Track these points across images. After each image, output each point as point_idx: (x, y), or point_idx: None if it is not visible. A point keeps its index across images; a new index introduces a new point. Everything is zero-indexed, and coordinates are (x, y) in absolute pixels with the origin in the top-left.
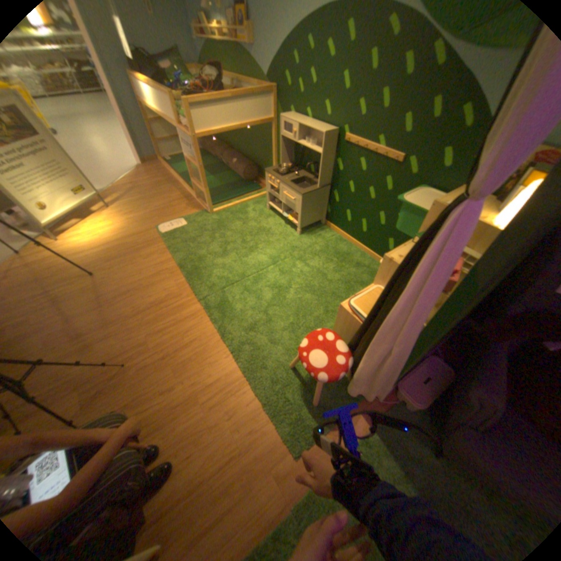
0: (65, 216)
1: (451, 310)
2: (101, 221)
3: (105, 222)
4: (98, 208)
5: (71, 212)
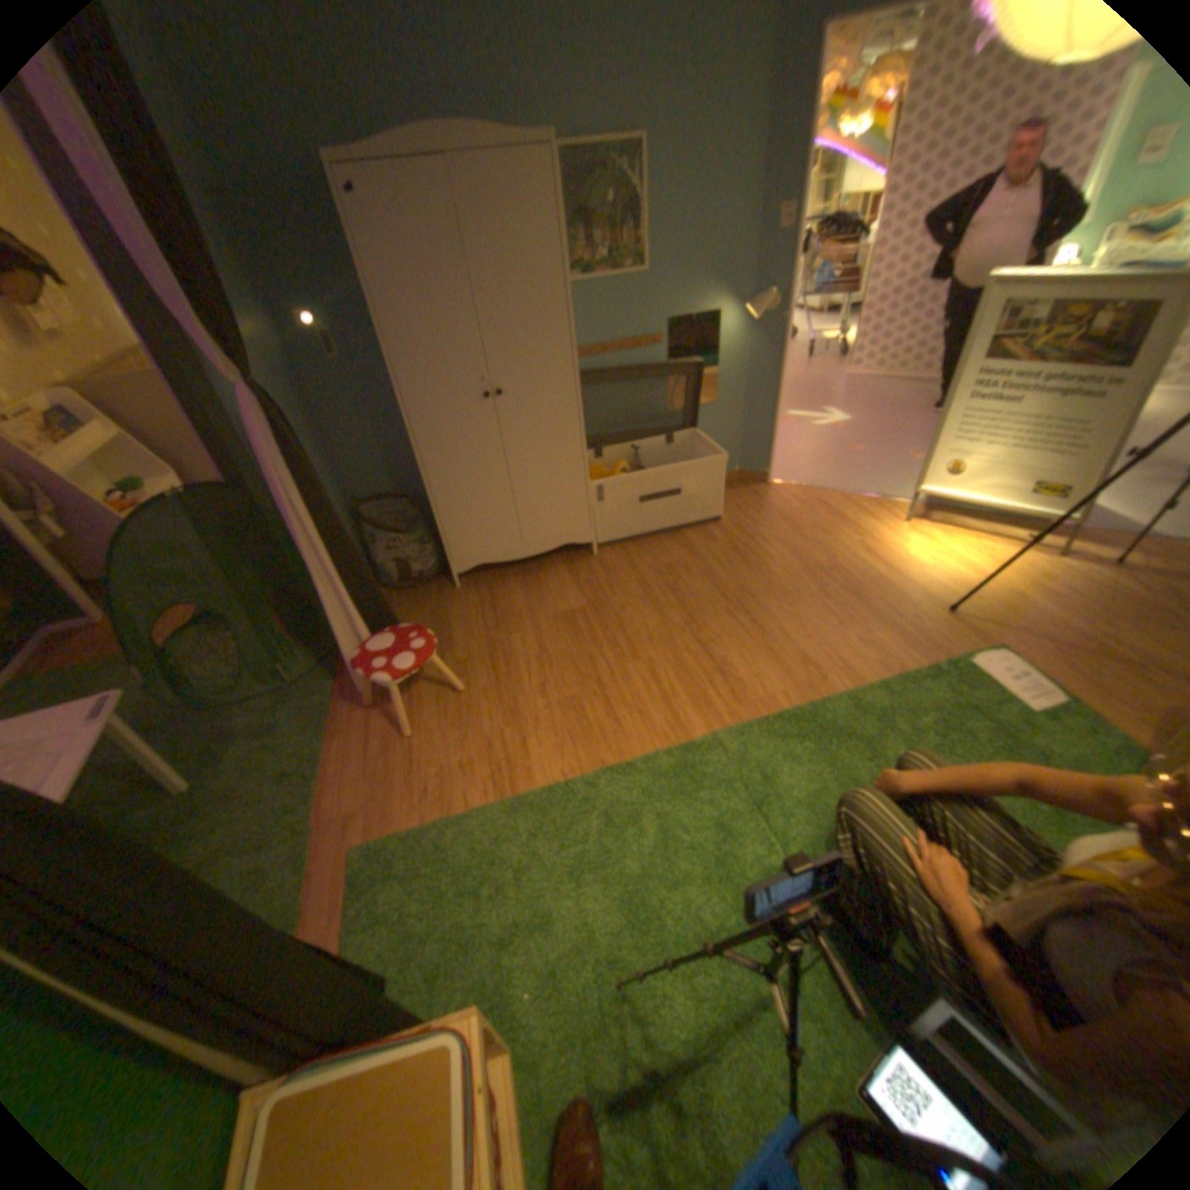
0: (997, 514)
1: None
2: (996, 560)
3: (996, 566)
4: (1056, 546)
5: (1019, 517)
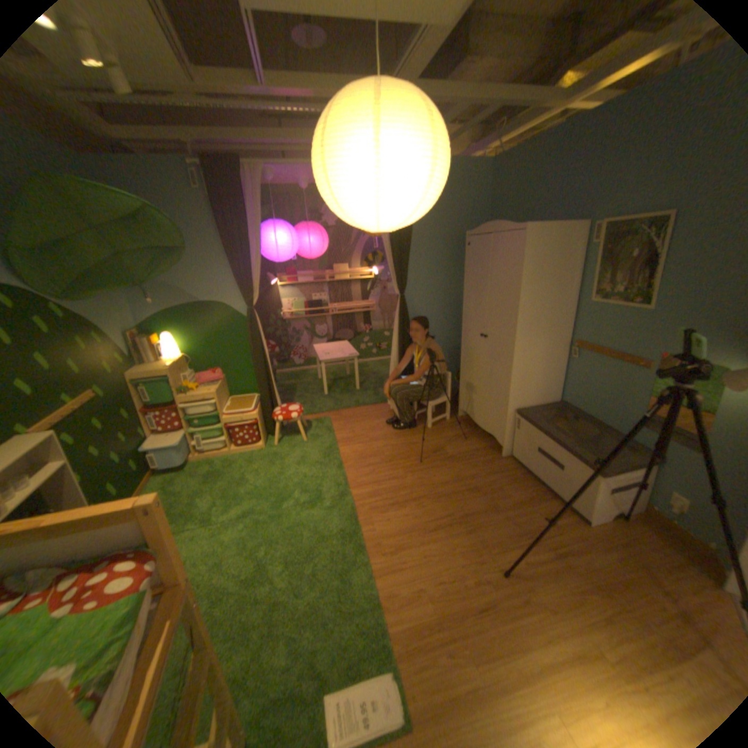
0: None
1: (225, 379)
2: None
3: None
4: None
5: None
